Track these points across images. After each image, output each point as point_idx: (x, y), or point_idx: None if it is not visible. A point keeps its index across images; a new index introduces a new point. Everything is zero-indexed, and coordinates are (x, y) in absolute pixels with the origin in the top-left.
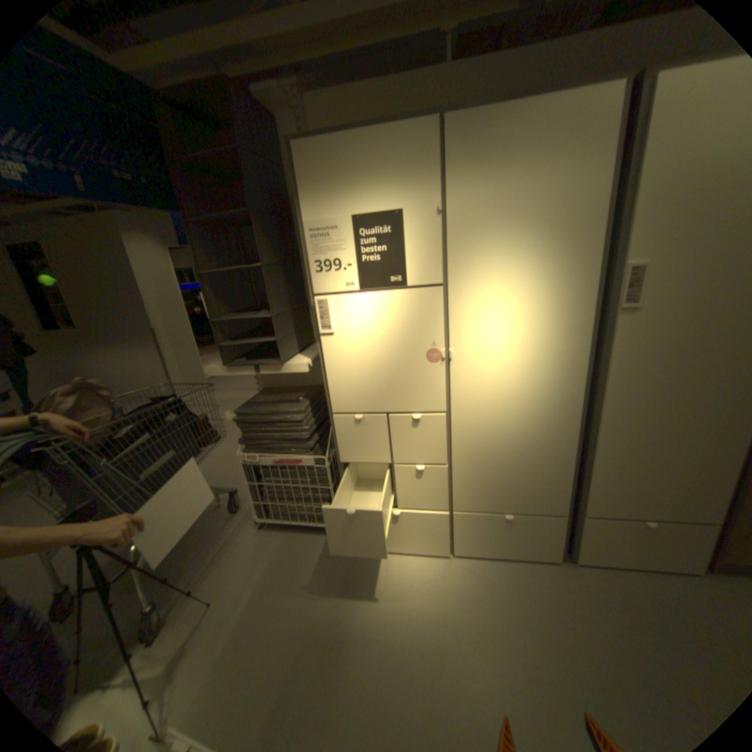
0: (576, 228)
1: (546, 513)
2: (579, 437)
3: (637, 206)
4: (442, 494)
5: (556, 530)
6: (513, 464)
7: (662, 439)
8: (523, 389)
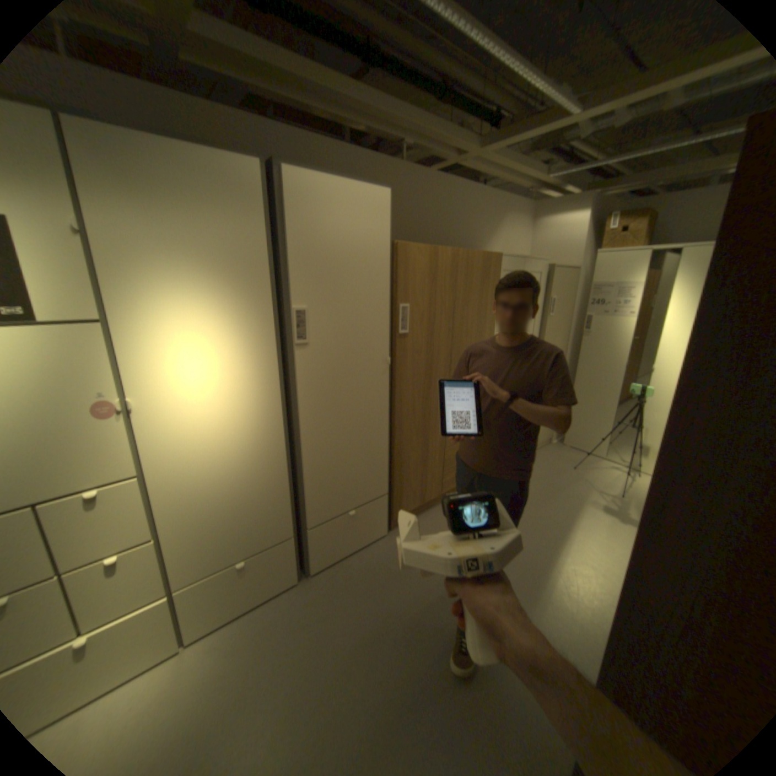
0: (246, 274)
1: (274, 543)
2: (287, 460)
3: (289, 263)
4: (151, 580)
5: (286, 554)
6: (232, 508)
7: (343, 444)
8: (227, 428)
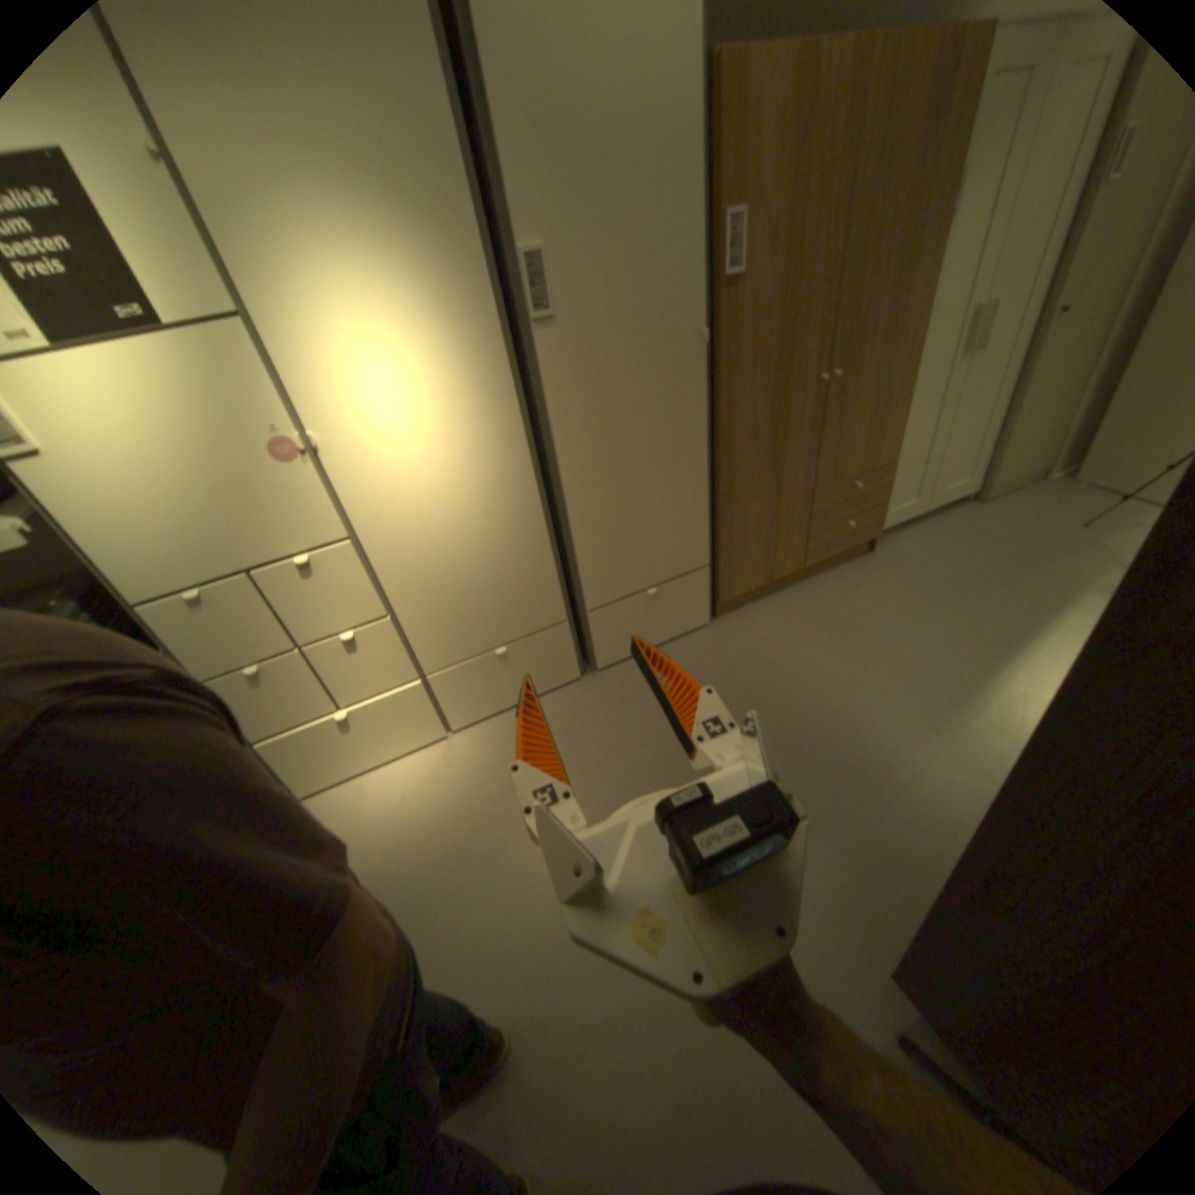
0: (427, 190)
1: (542, 626)
2: (545, 515)
3: (499, 152)
4: (399, 660)
5: (560, 641)
6: (478, 580)
7: (630, 489)
8: (450, 470)
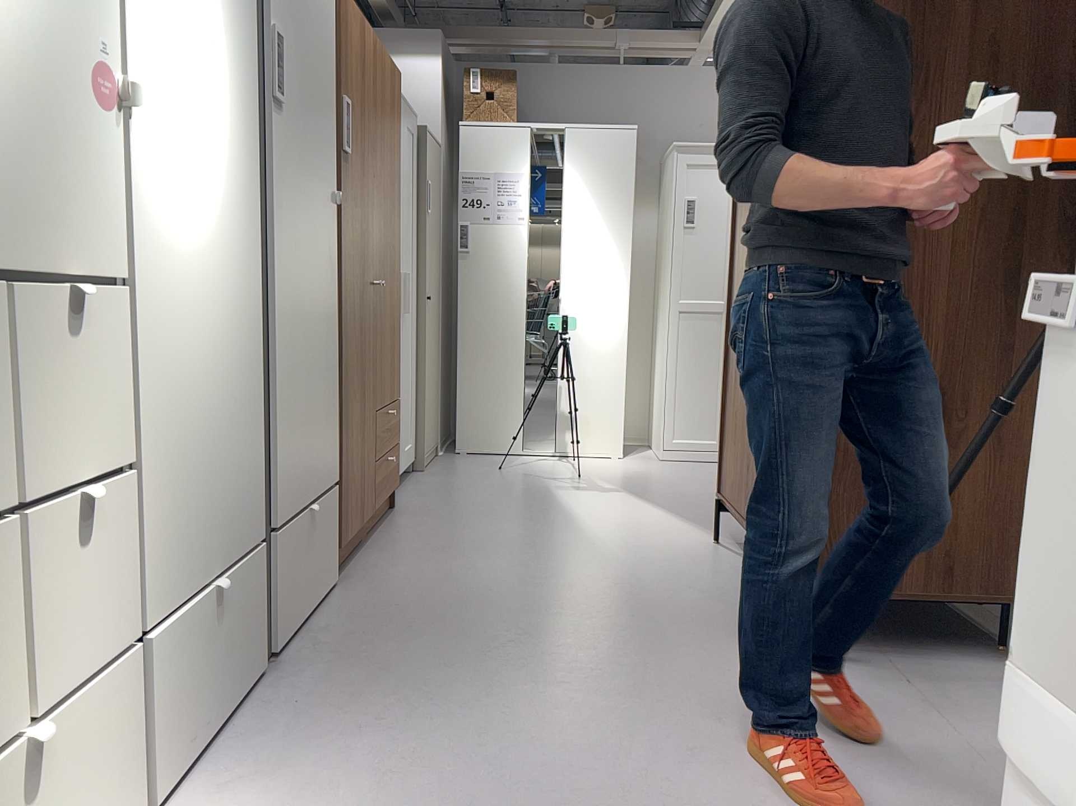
0: None
1: (245, 547)
2: (255, 348)
3: None
4: (119, 586)
5: (255, 584)
6: (209, 430)
7: (304, 343)
8: (210, 229)
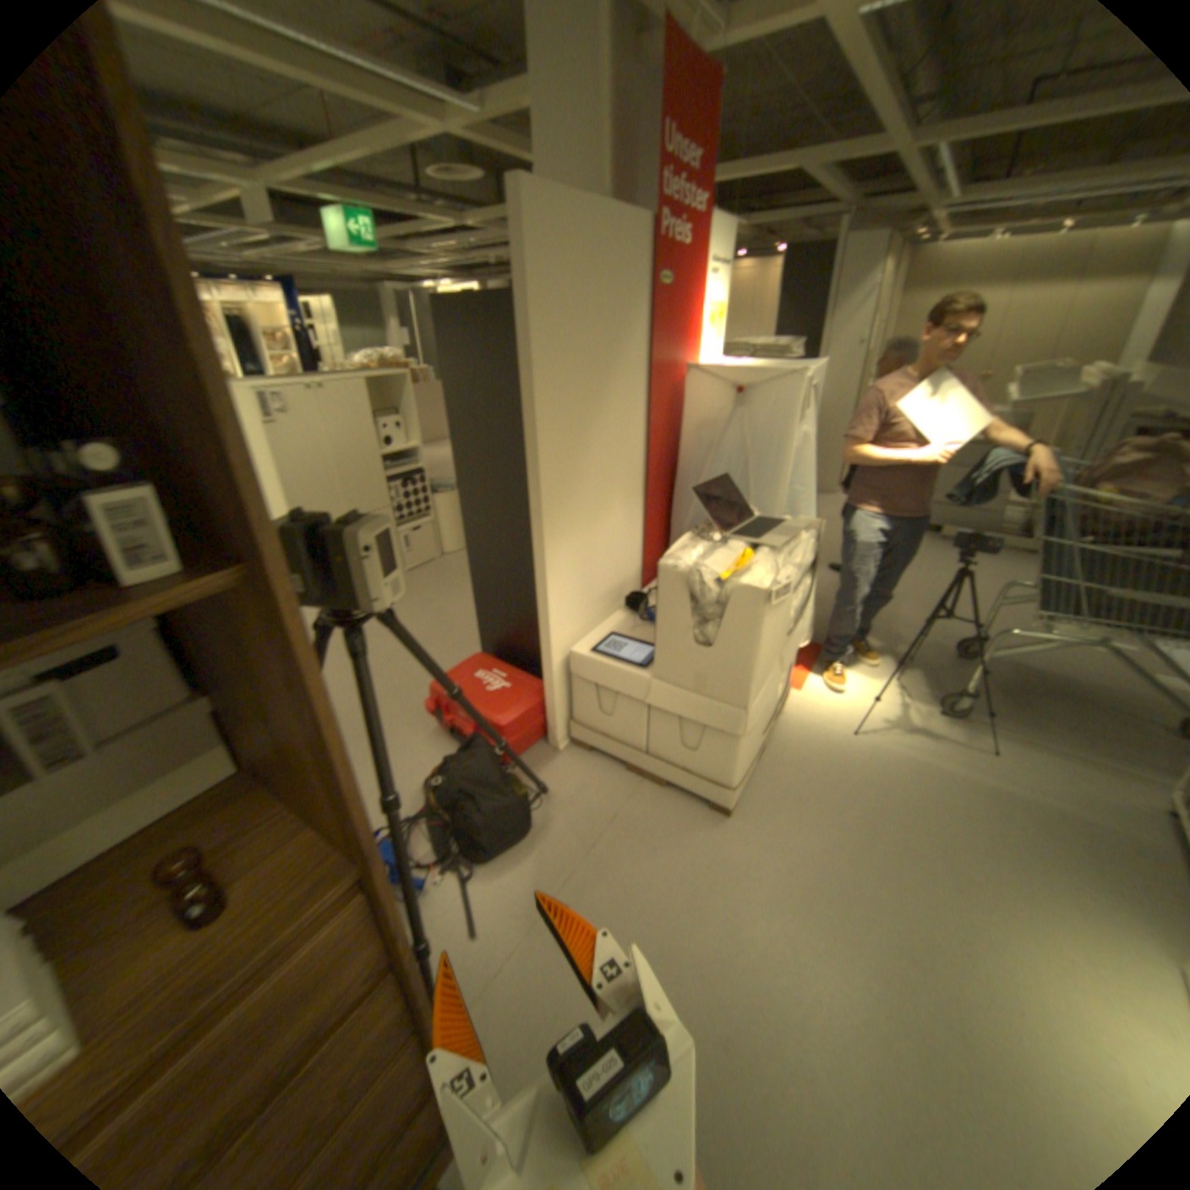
0: None
1: None
2: None
3: None
4: None
5: None
6: None
7: None
8: None
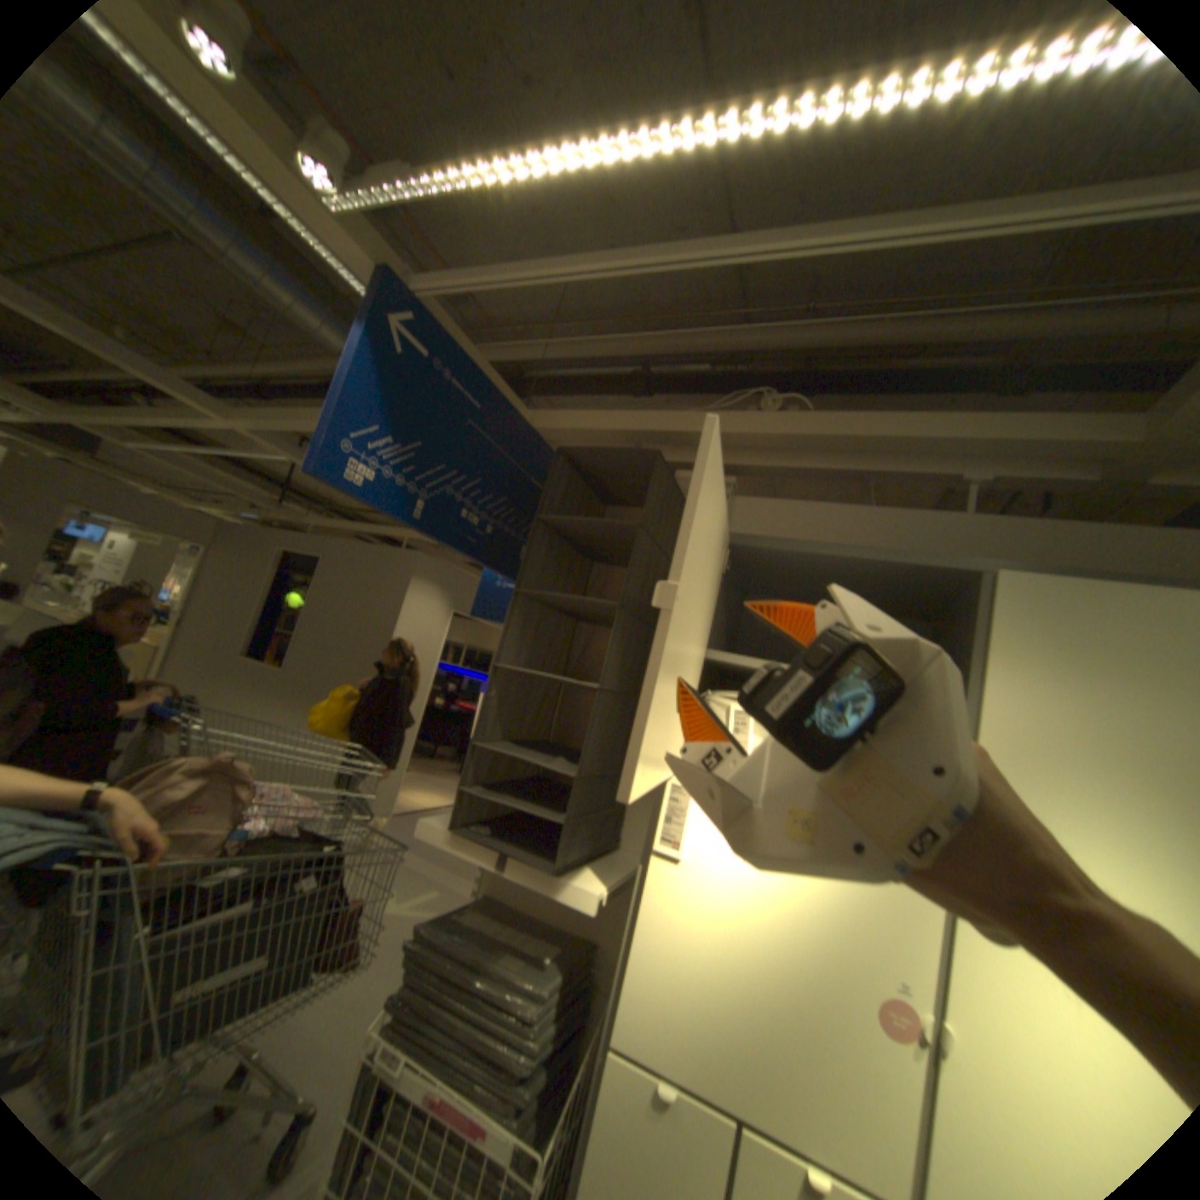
0: None
1: None
2: None
3: None
4: None
5: None
6: None
7: None
8: None
